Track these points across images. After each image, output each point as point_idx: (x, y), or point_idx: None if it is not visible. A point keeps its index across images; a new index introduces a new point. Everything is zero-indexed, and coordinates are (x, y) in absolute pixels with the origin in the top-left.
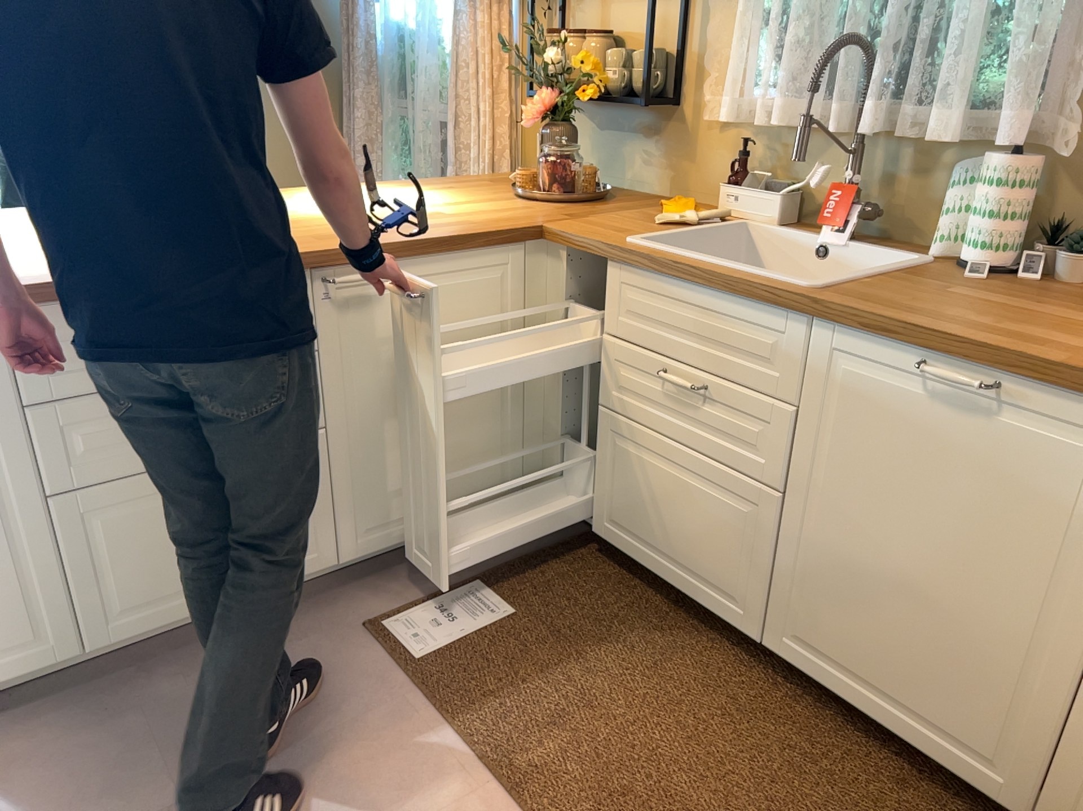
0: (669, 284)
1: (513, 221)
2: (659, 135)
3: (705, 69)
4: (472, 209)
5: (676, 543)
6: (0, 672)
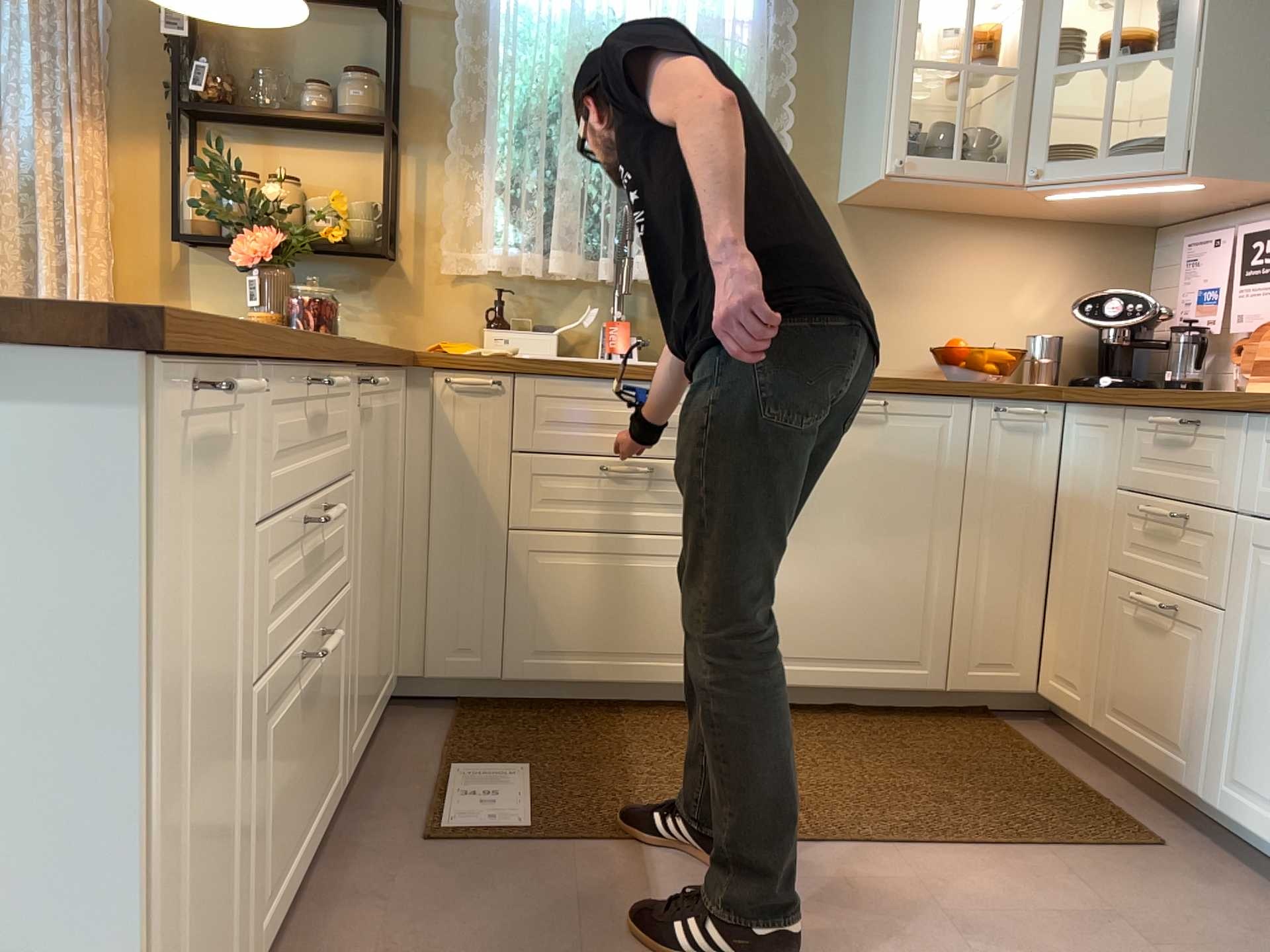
0: (599, 385)
1: None
2: (373, 287)
3: (431, 225)
4: None
5: (626, 636)
6: None
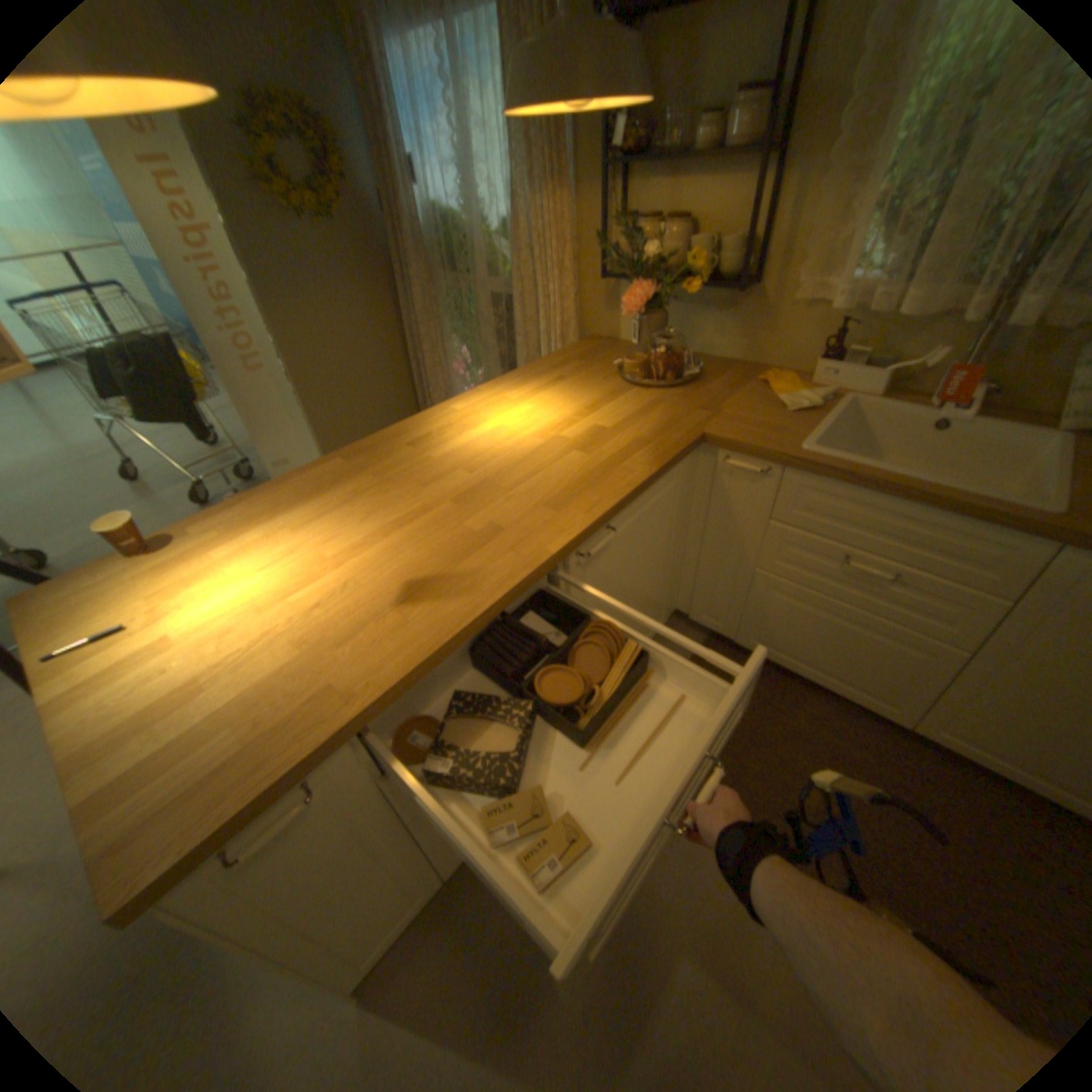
0: (869, 494)
1: (673, 428)
2: (737, 306)
3: (797, 246)
4: (618, 412)
5: (833, 664)
6: (393, 937)
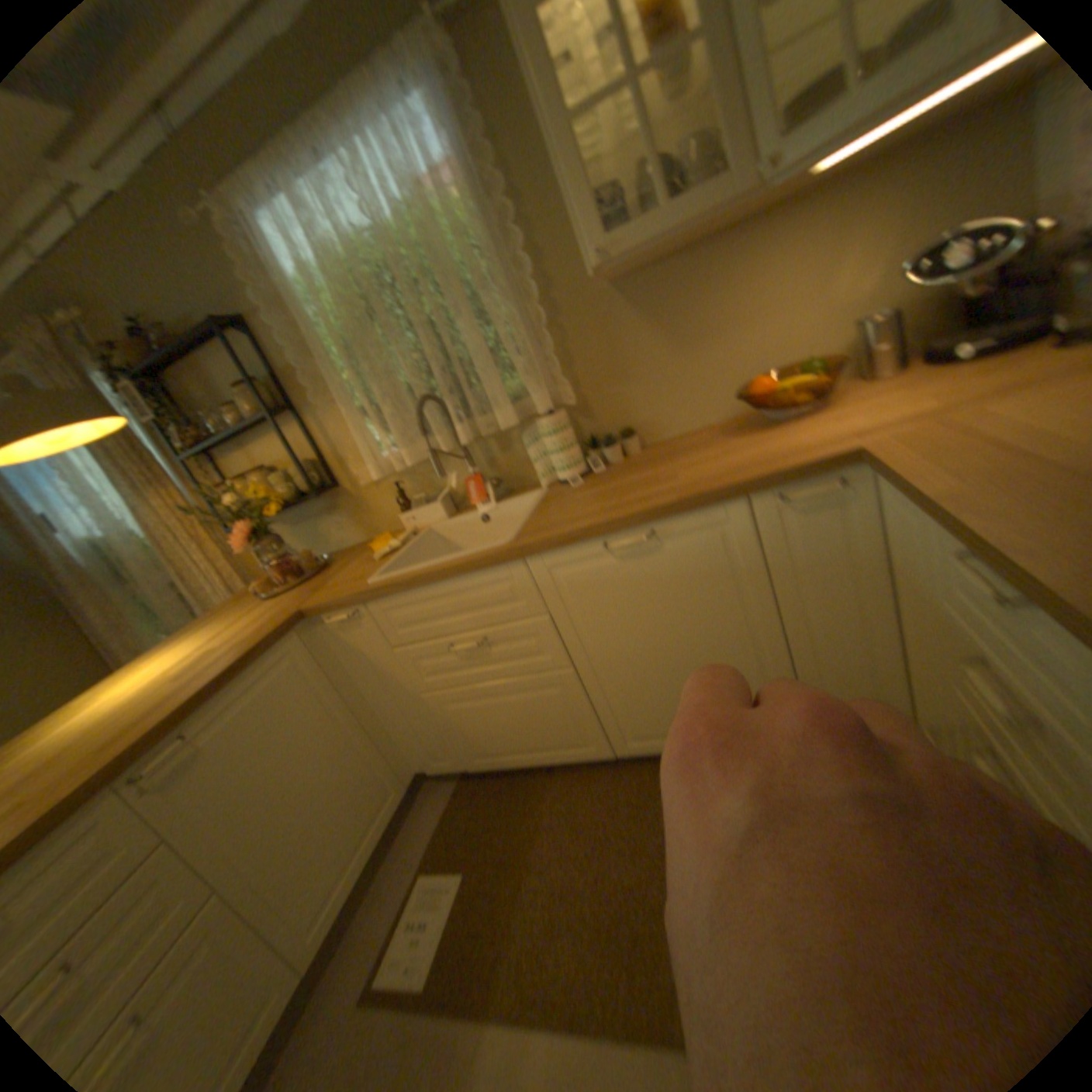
0: (418, 591)
1: (275, 618)
2: (337, 506)
3: (342, 455)
4: (236, 629)
5: (528, 738)
6: None
